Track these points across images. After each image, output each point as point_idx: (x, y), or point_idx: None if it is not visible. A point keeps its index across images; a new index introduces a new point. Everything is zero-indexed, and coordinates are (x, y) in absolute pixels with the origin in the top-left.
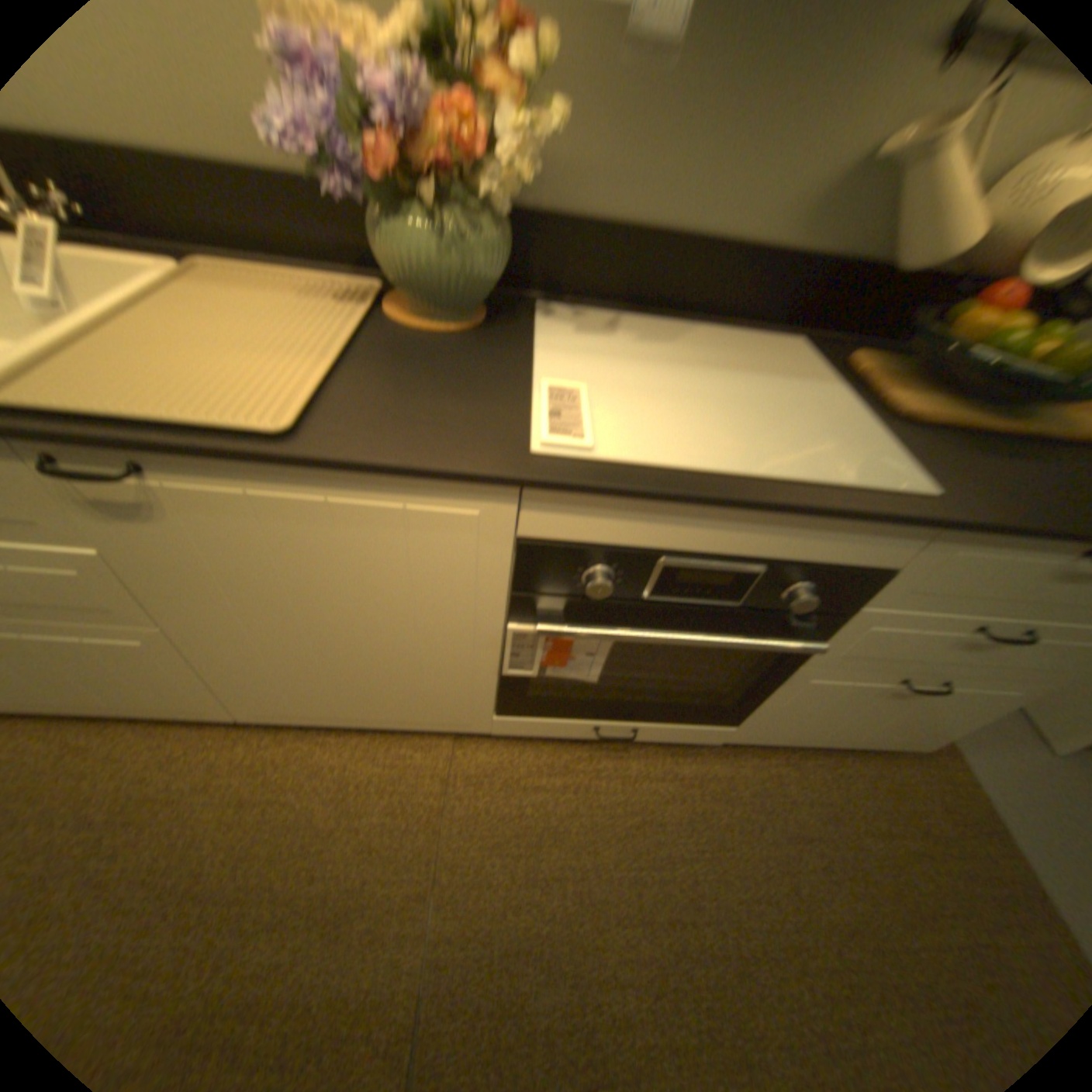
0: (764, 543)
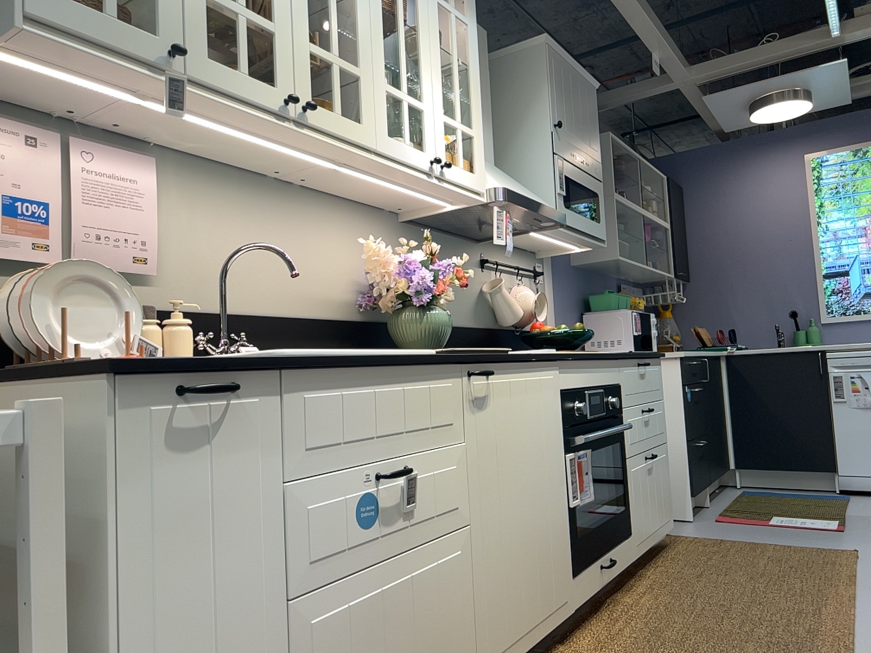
0: (599, 378)
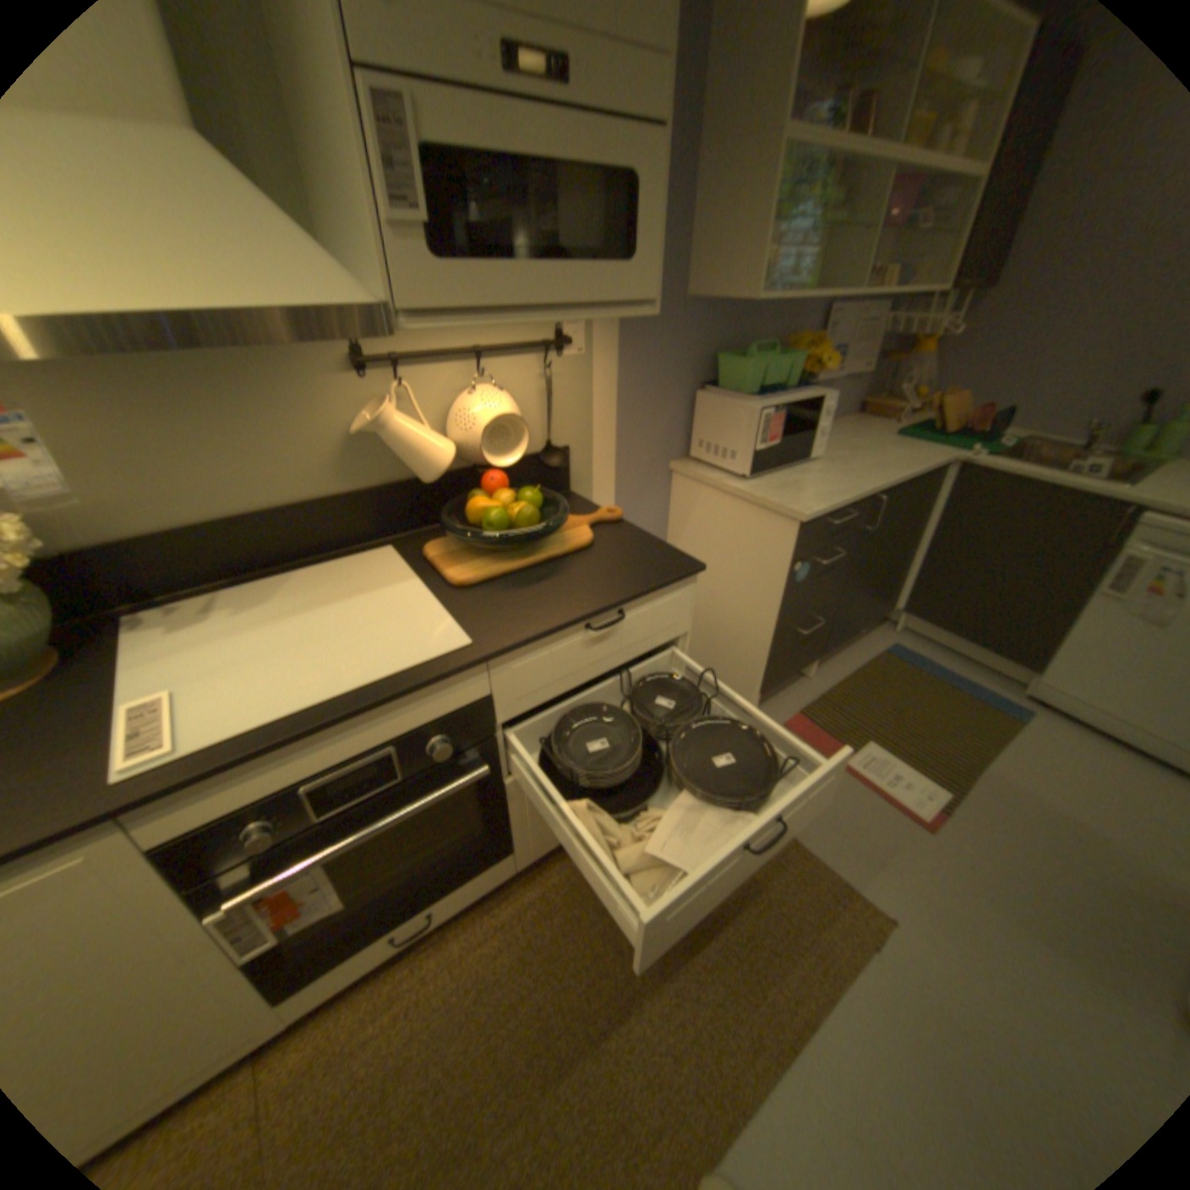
0: (371, 736)
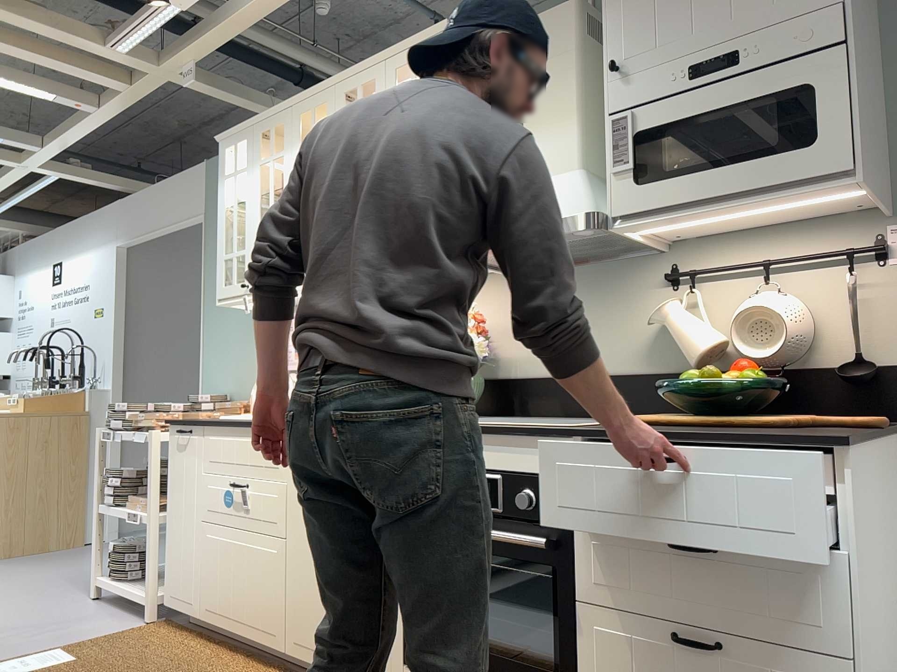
0: (493, 460)
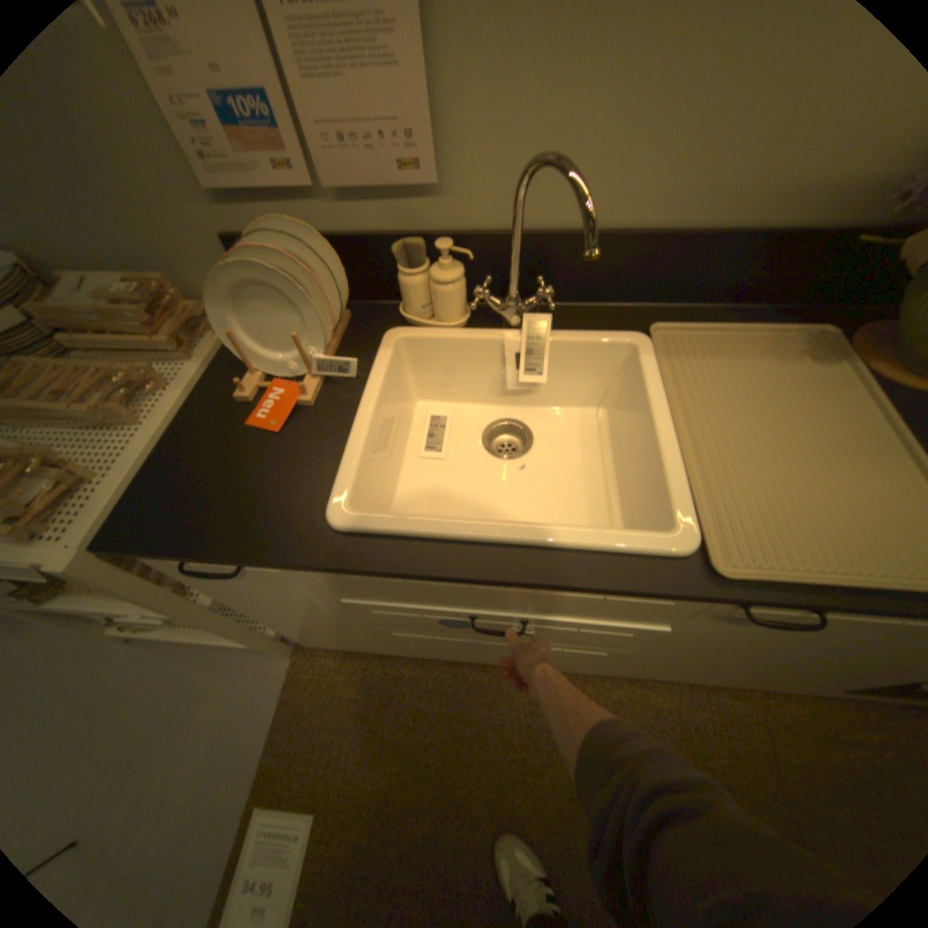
0: None
